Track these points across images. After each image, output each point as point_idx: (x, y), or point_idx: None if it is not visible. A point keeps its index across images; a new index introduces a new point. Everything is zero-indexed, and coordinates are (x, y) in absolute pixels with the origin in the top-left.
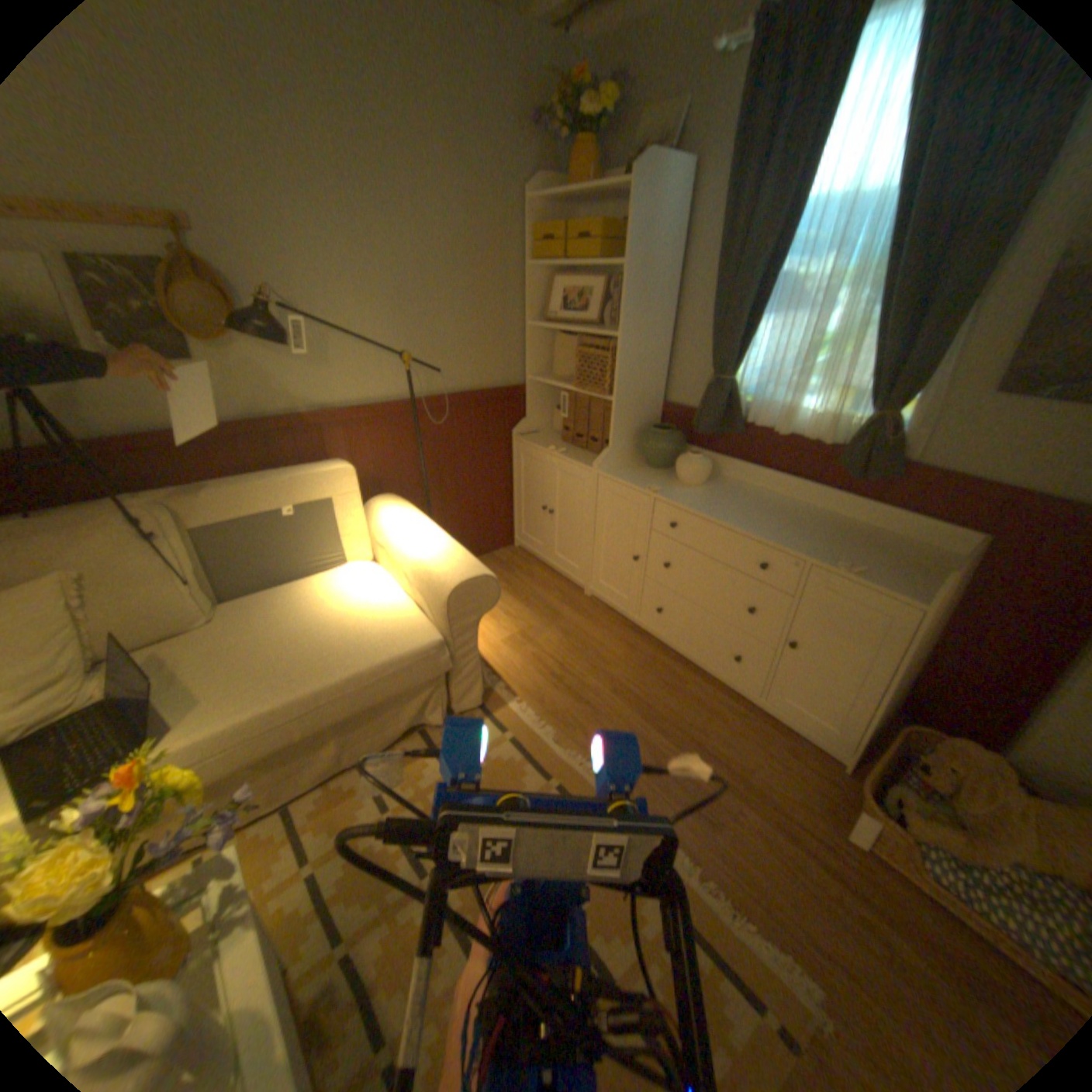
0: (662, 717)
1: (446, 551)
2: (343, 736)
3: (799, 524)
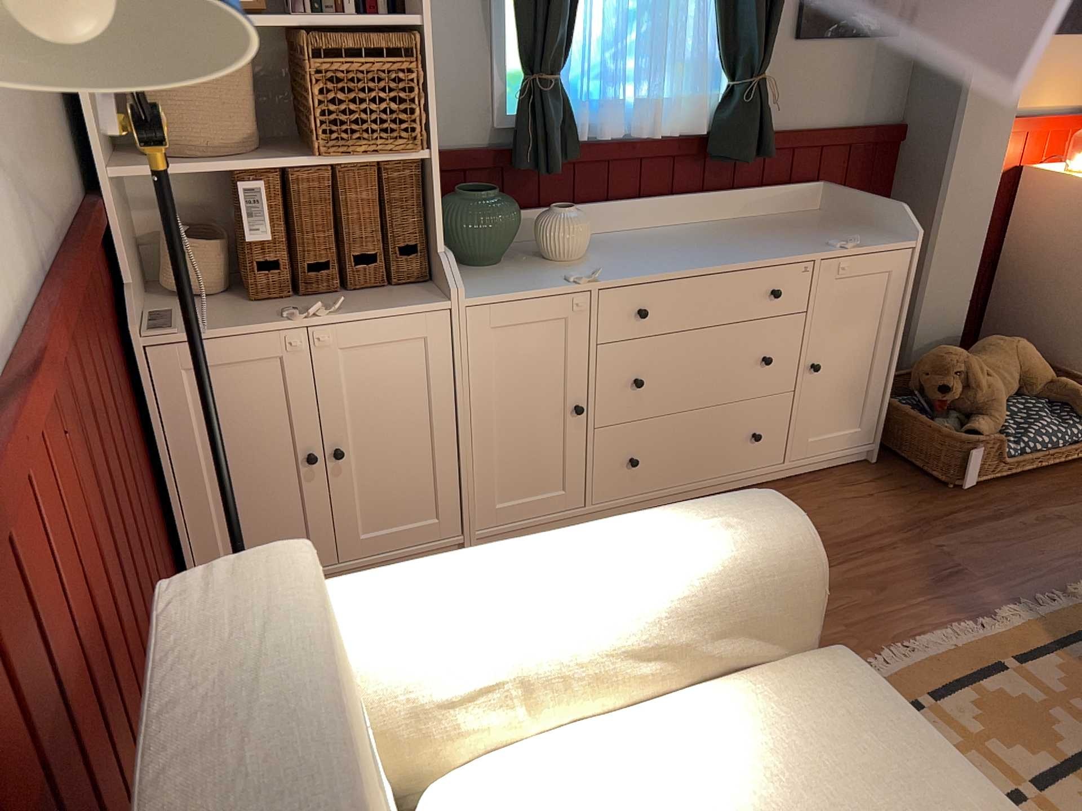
0: None
1: (664, 529)
2: None
3: (729, 239)
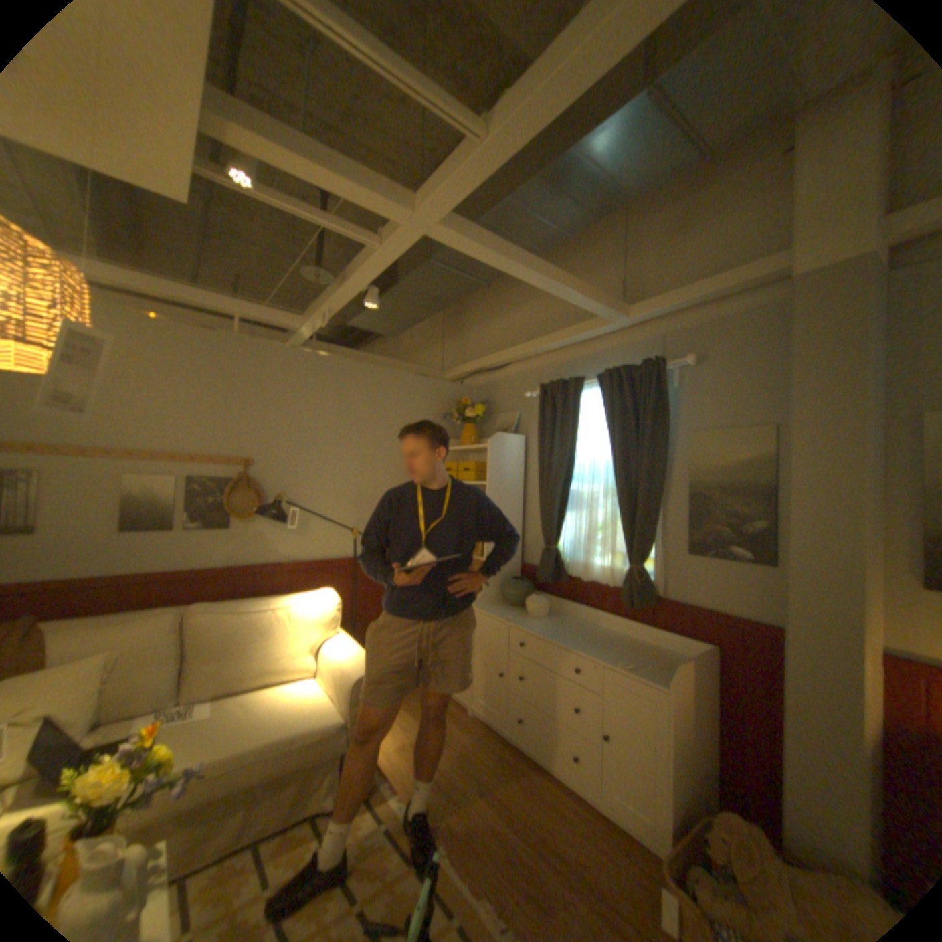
0: (516, 819)
1: (358, 658)
2: (250, 810)
3: (602, 642)
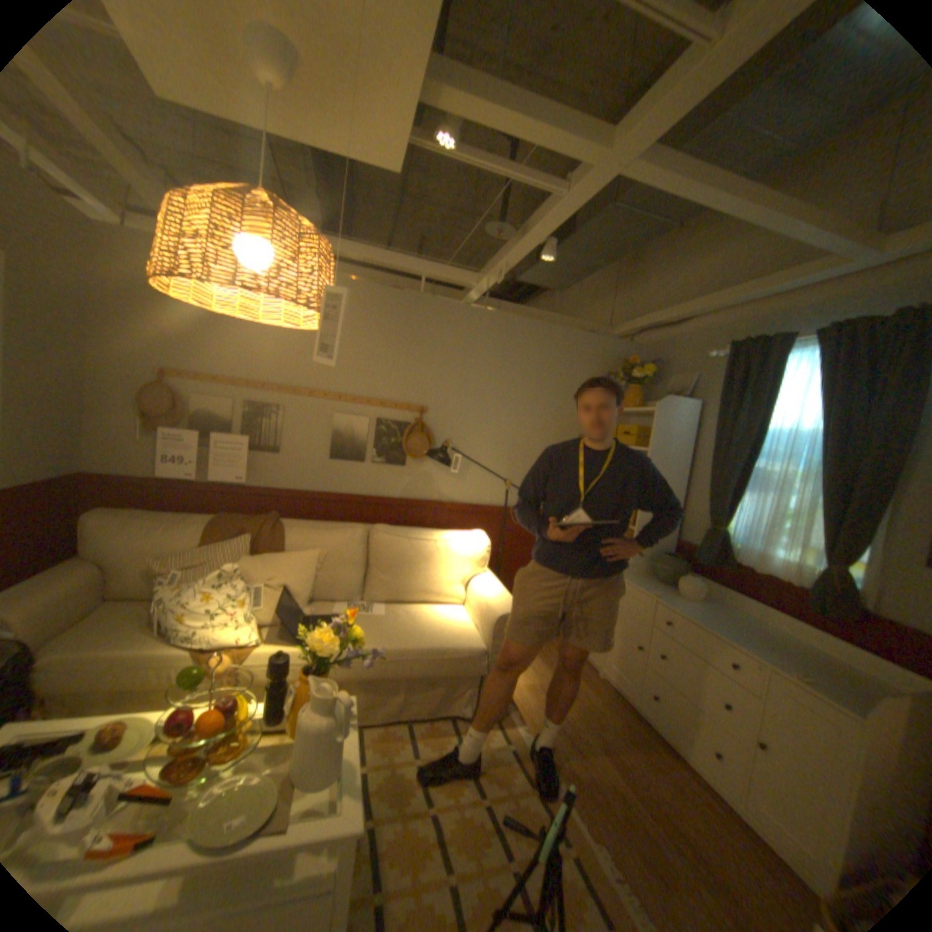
0: (642, 788)
1: (502, 597)
2: (409, 695)
3: (773, 644)
